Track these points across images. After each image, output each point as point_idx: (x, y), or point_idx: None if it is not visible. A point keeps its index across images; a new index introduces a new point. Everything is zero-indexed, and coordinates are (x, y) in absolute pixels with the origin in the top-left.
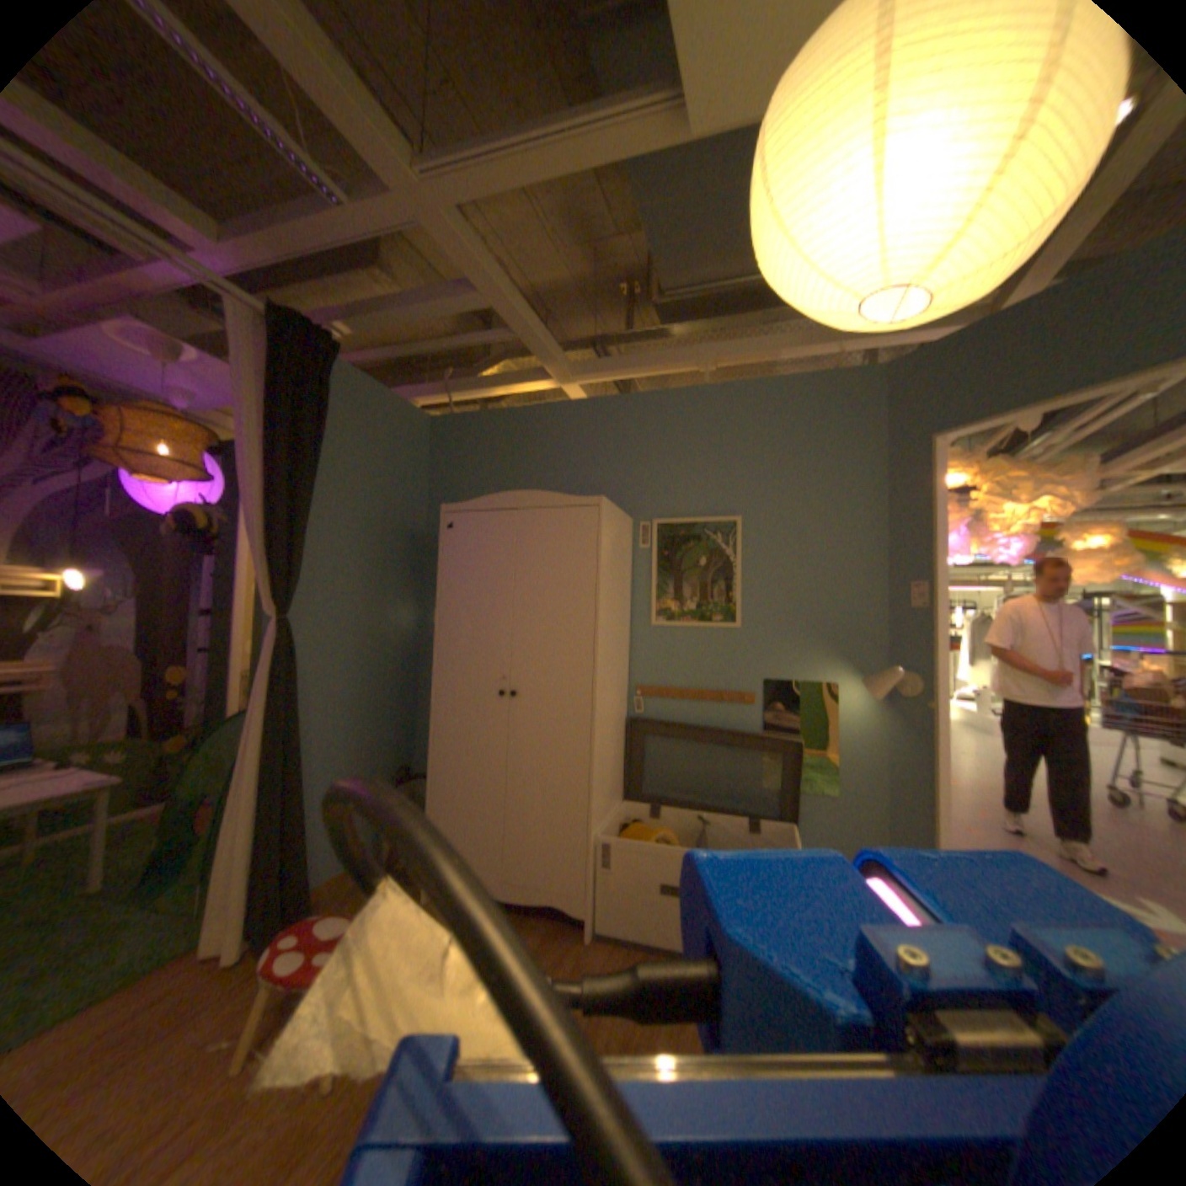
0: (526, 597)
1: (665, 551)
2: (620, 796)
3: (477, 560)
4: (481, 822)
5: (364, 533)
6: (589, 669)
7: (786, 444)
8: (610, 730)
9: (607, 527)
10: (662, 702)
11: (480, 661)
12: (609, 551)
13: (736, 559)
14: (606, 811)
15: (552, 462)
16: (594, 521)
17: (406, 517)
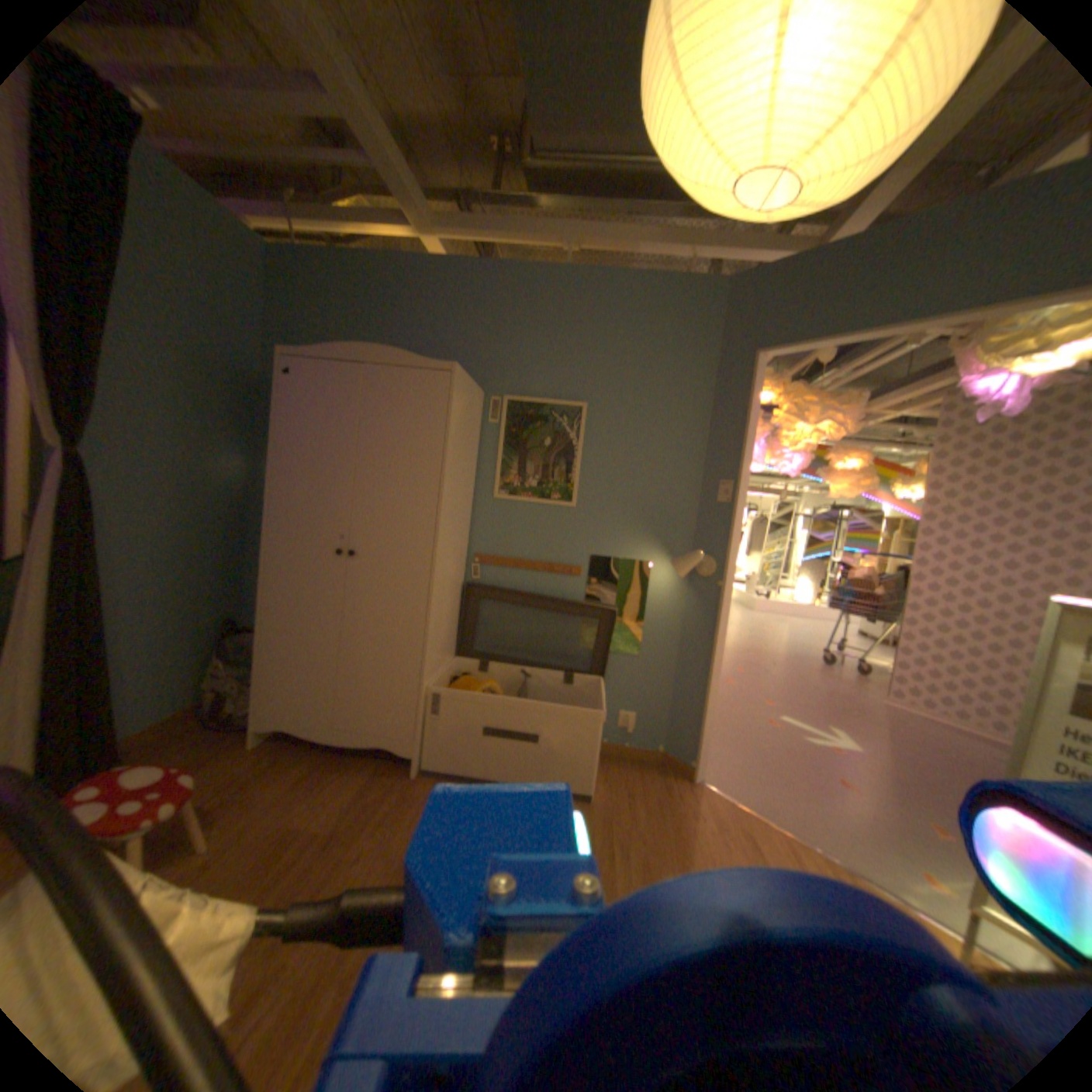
0: (370, 459)
1: (513, 428)
2: (452, 652)
3: (317, 414)
4: (314, 675)
5: (180, 367)
6: (431, 534)
7: (634, 340)
8: (448, 593)
9: (459, 396)
10: (498, 570)
11: (317, 519)
12: (459, 421)
13: (578, 444)
14: (439, 666)
15: (405, 321)
16: (446, 387)
17: (235, 356)
